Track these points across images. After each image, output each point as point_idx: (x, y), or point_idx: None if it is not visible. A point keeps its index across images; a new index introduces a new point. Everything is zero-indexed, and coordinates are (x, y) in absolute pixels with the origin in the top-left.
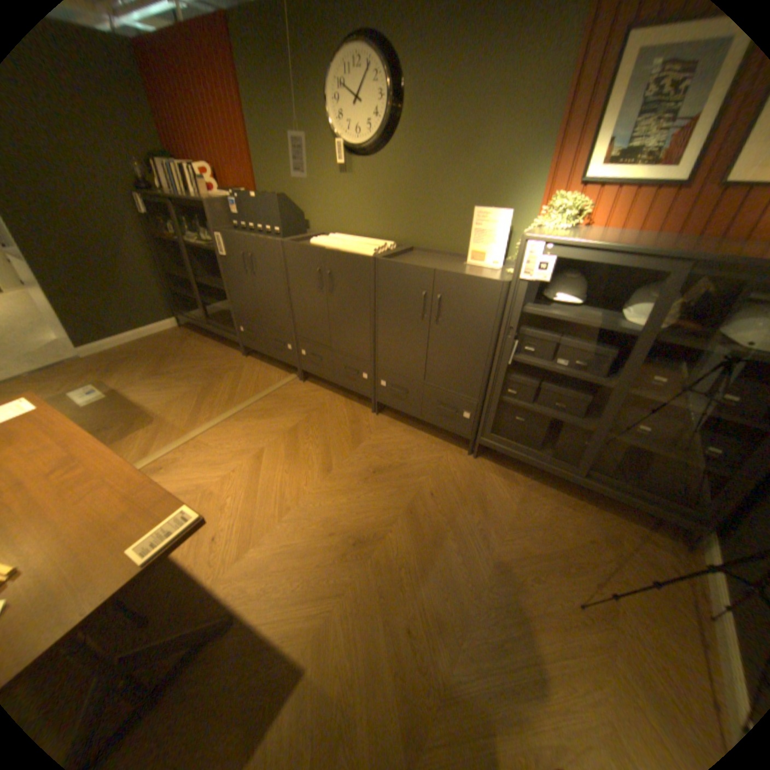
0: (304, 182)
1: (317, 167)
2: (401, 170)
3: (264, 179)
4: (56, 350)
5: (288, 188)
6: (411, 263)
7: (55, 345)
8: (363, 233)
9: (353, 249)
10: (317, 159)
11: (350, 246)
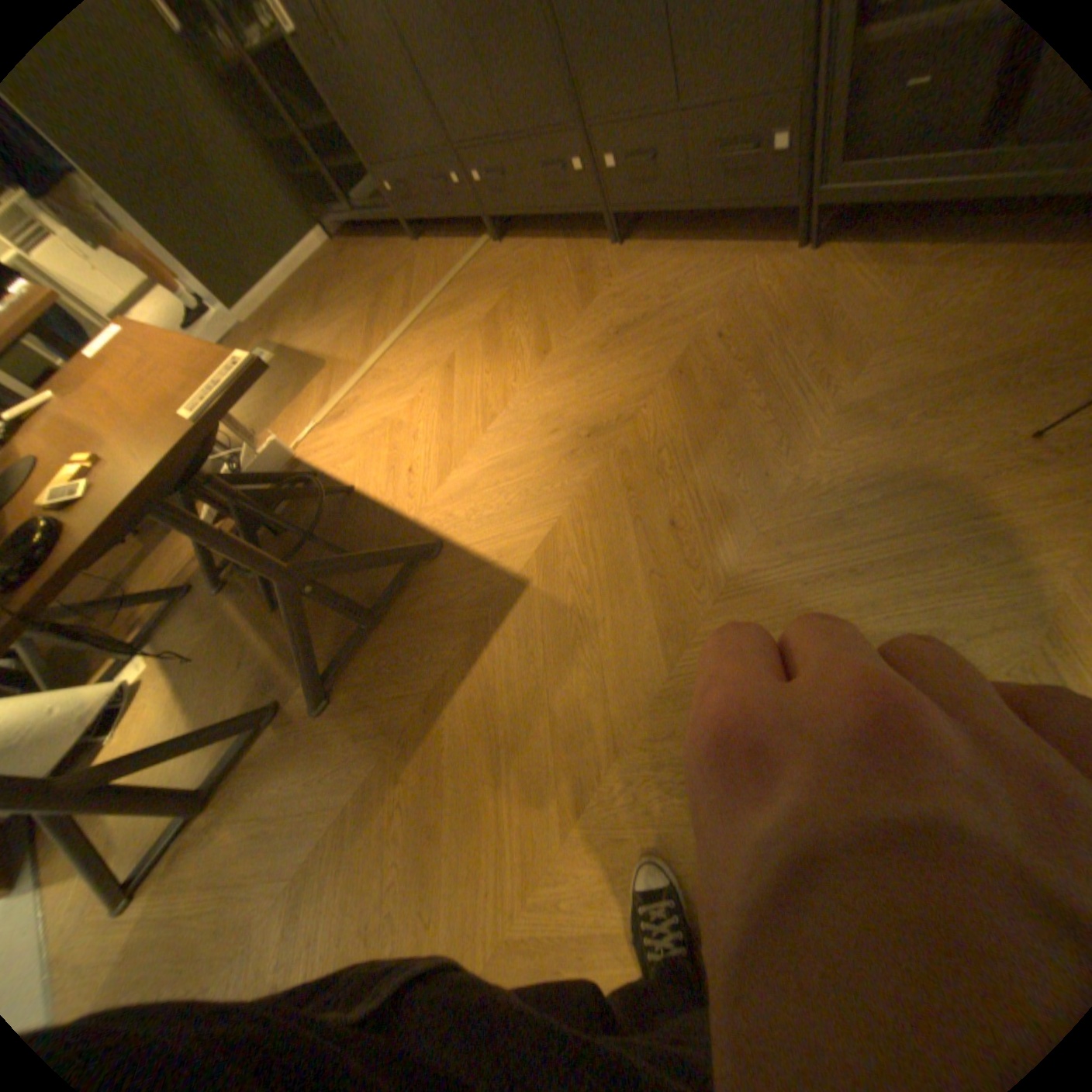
0: None
1: None
2: None
3: None
4: (219, 324)
5: None
6: None
7: (217, 319)
8: None
9: None
10: None
11: None
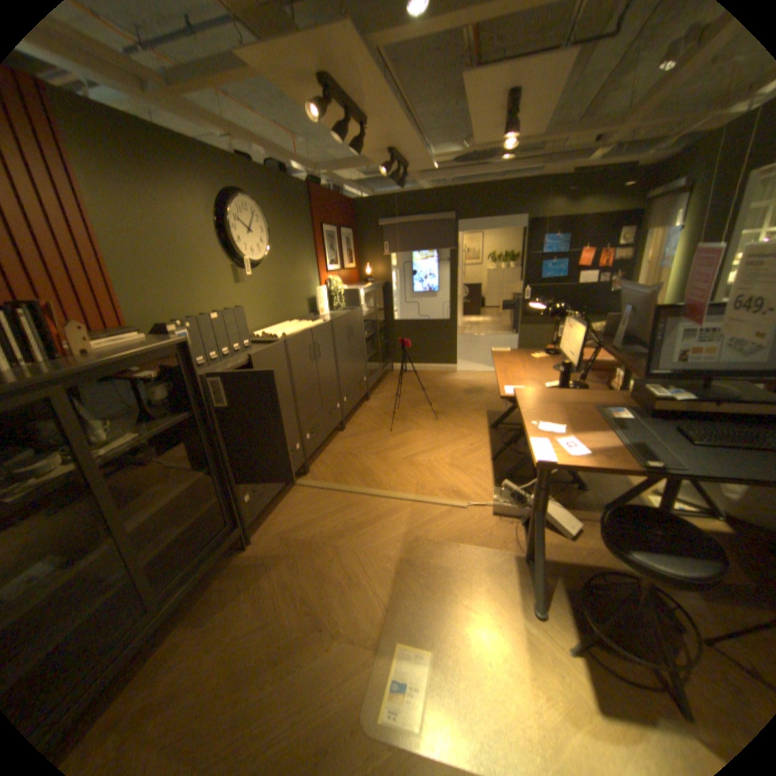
0: (202, 298)
1: (215, 281)
2: (273, 276)
3: (139, 308)
4: None
5: (183, 310)
6: (338, 317)
7: None
8: (260, 326)
9: (312, 324)
10: (213, 274)
11: (301, 326)
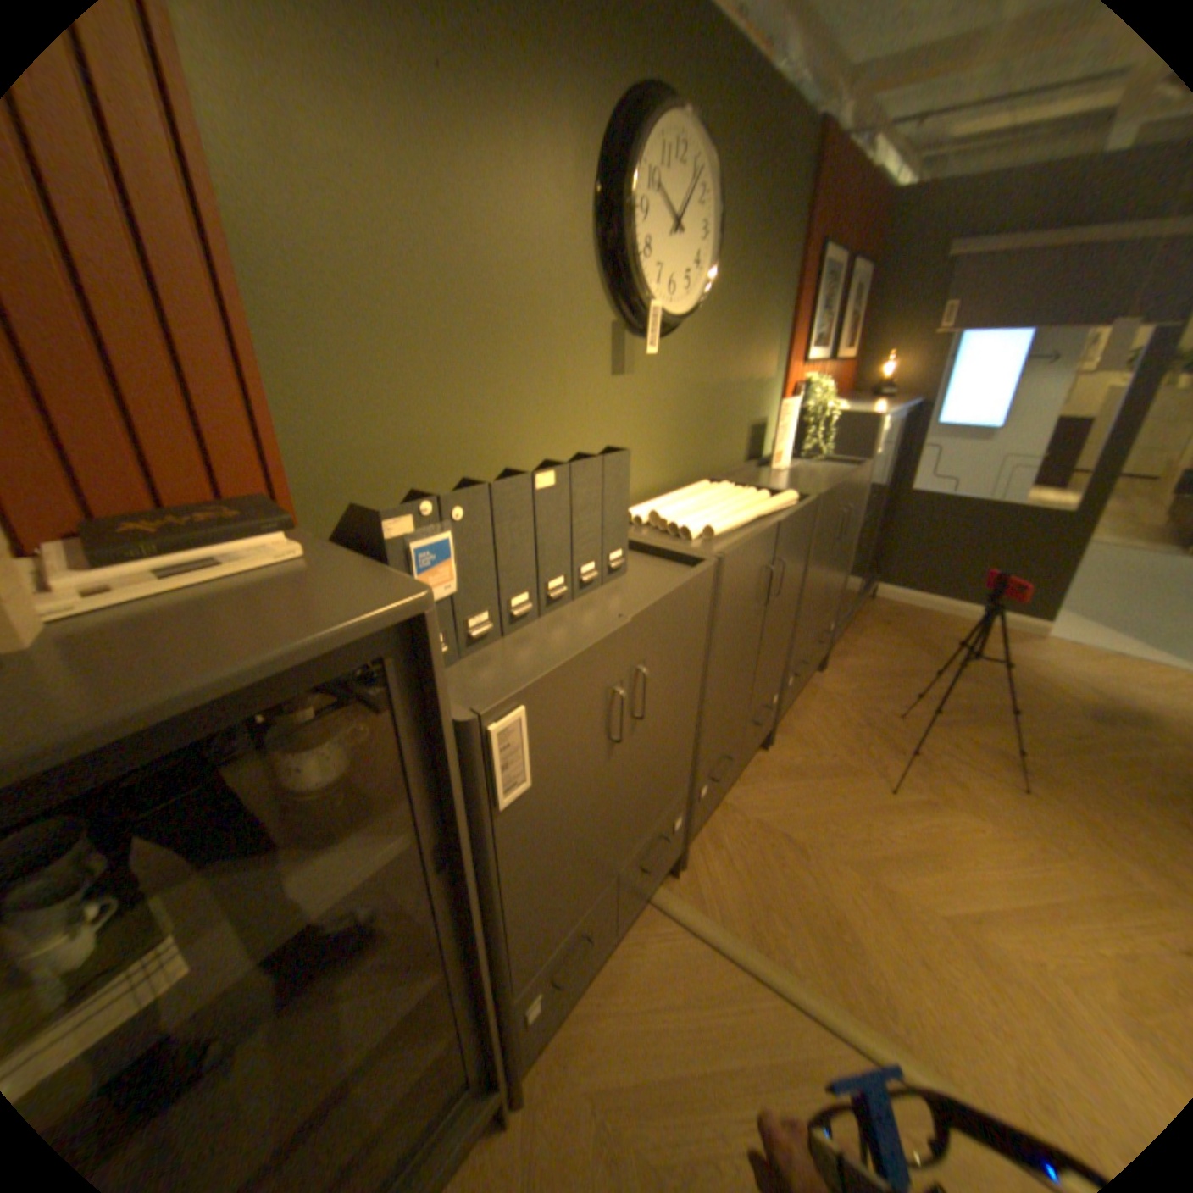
0: (523, 409)
1: (564, 364)
2: (698, 361)
3: (339, 429)
4: None
5: (467, 439)
6: (830, 483)
7: None
8: (645, 488)
9: (775, 501)
10: (564, 342)
11: (746, 503)
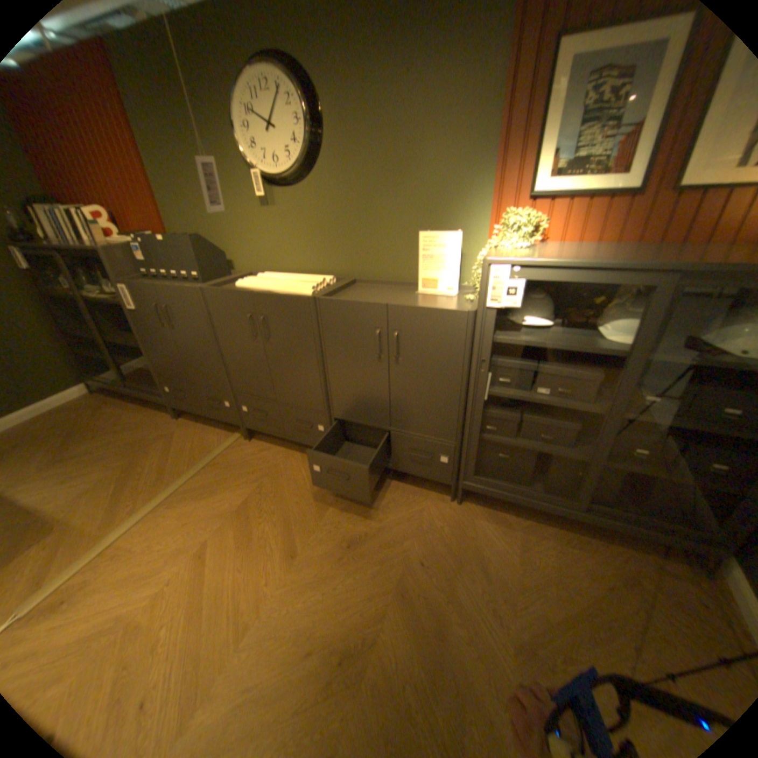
0: (220, 218)
1: (234, 201)
2: (330, 198)
3: (173, 219)
4: None
5: (203, 227)
6: (357, 300)
7: None
8: (296, 268)
9: (287, 288)
10: (232, 192)
11: (283, 285)
